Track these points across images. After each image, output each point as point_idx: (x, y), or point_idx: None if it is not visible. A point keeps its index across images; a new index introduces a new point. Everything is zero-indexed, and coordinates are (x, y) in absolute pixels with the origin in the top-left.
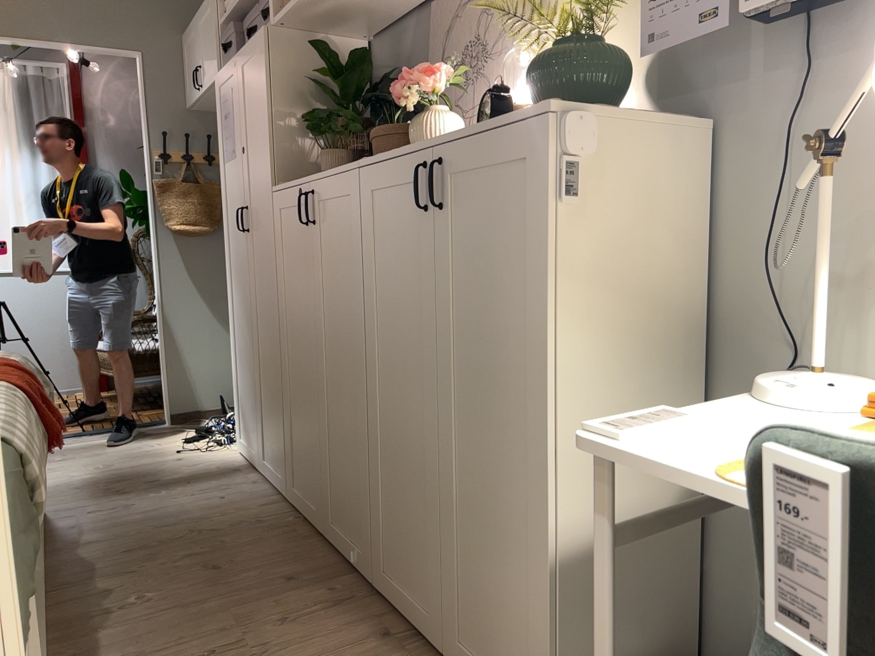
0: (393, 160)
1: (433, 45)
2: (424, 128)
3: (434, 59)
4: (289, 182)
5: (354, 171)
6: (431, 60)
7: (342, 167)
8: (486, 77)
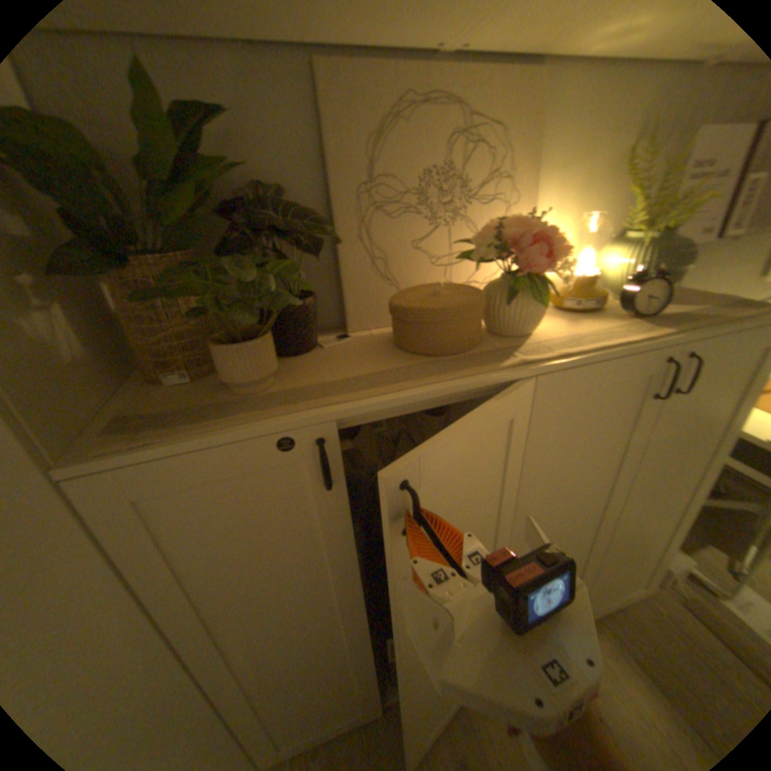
0: (618, 359)
1: (332, 139)
2: (546, 303)
3: (346, 167)
4: (186, 432)
5: (526, 380)
6: (333, 166)
7: (461, 375)
8: (472, 221)
